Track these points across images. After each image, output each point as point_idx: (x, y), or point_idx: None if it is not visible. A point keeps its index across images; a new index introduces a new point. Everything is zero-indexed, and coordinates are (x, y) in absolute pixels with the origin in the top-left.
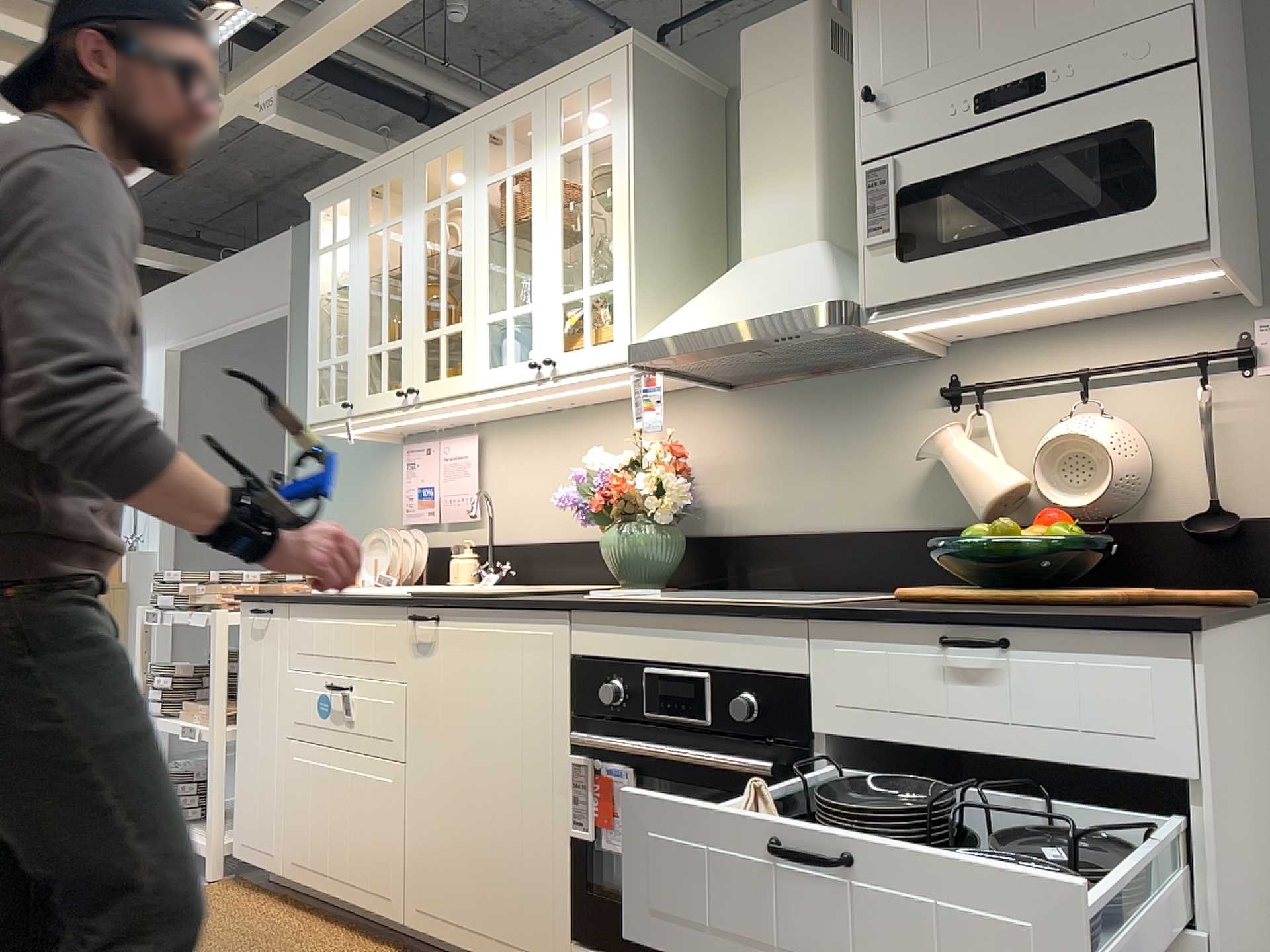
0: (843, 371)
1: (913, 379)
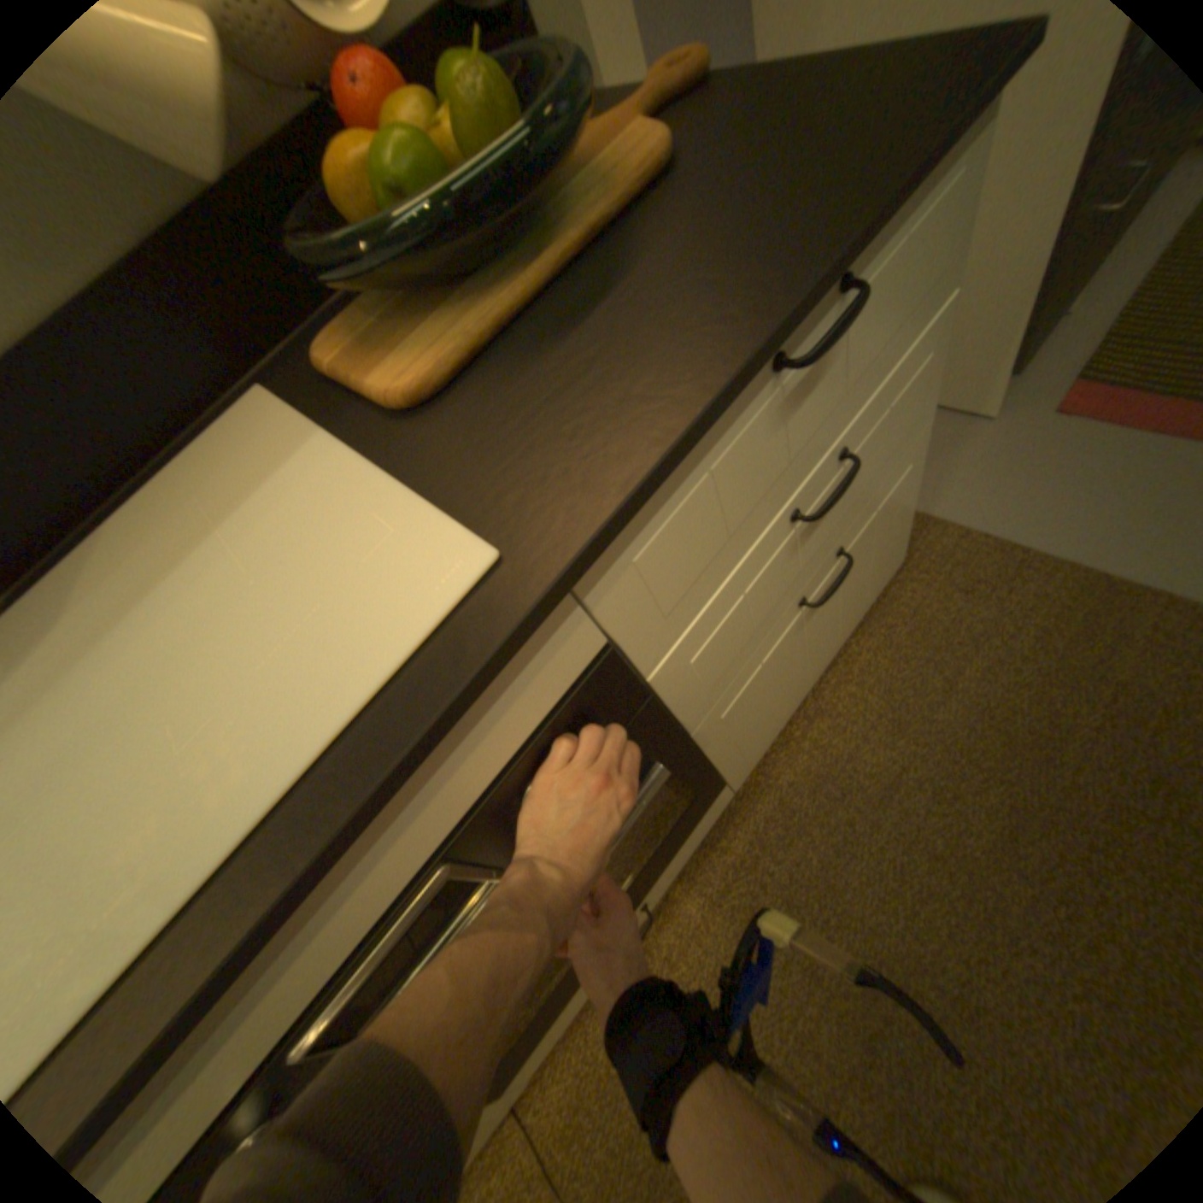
0: None
1: None
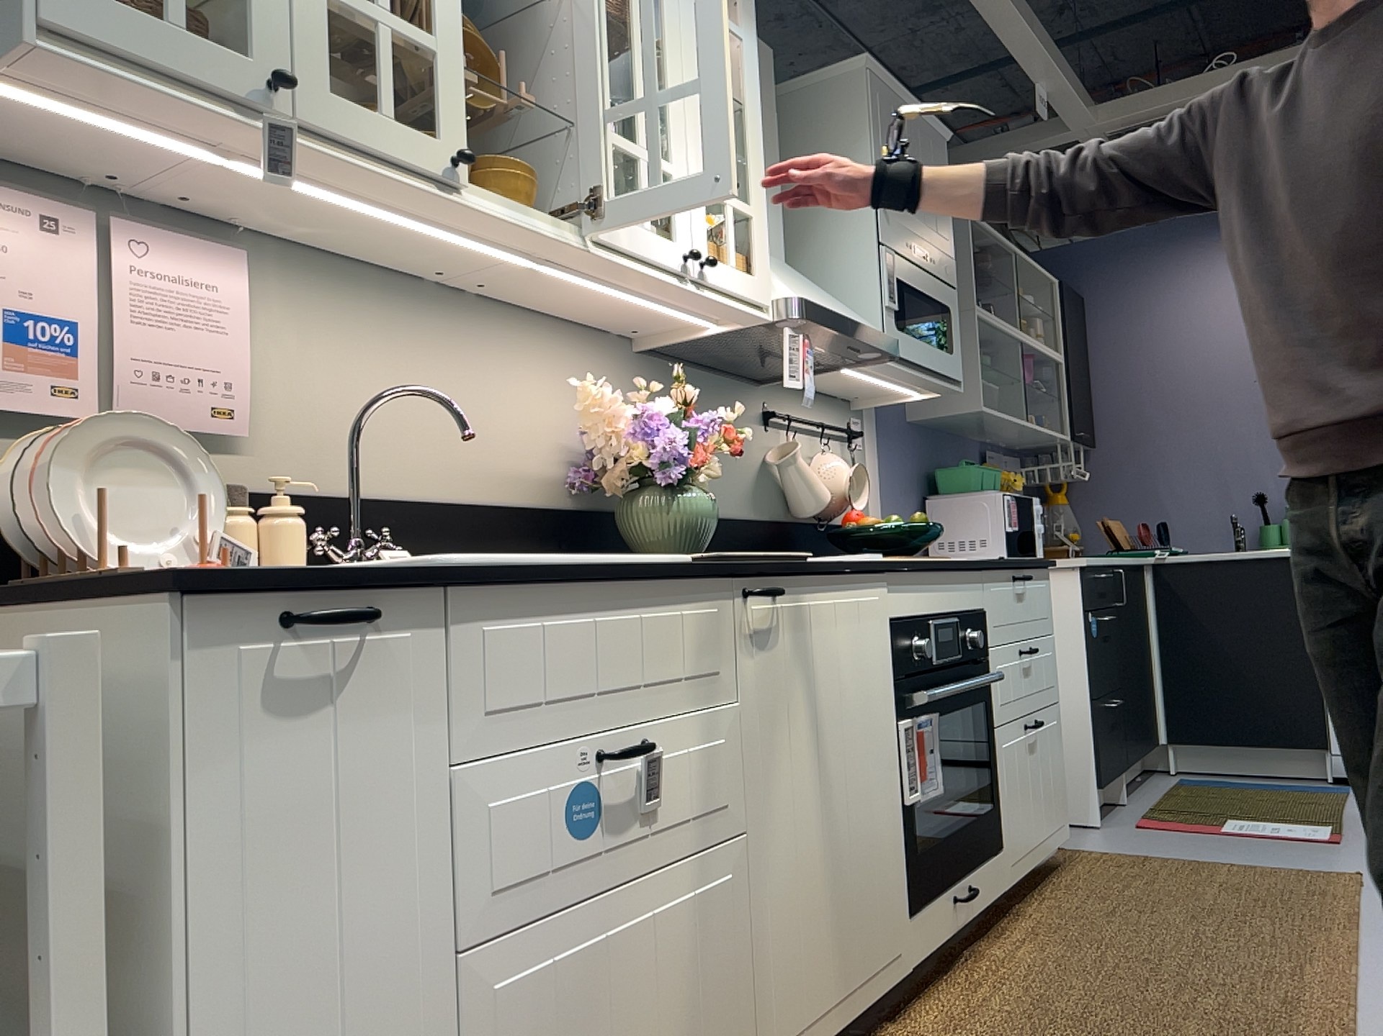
0: (720, 372)
1: (751, 397)
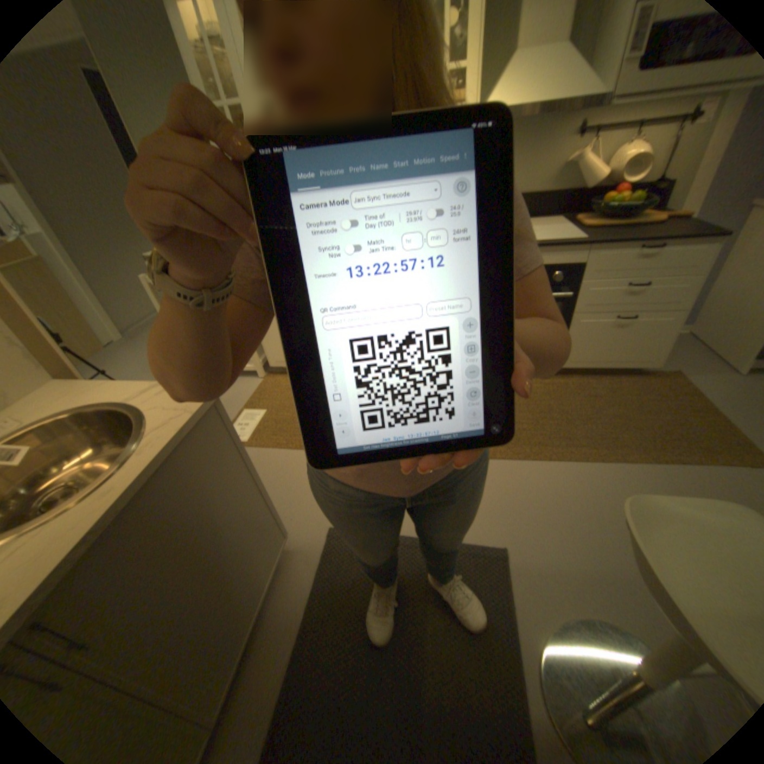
0: (537, 116)
1: (567, 122)
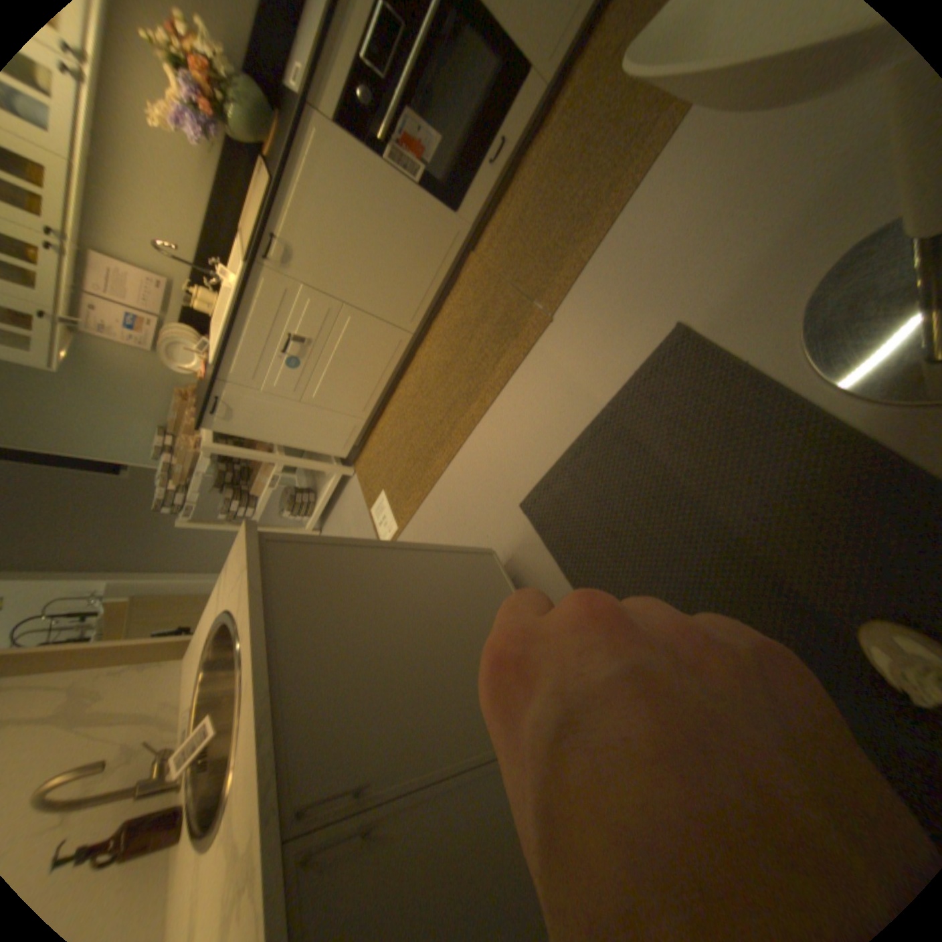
0: None
1: None
